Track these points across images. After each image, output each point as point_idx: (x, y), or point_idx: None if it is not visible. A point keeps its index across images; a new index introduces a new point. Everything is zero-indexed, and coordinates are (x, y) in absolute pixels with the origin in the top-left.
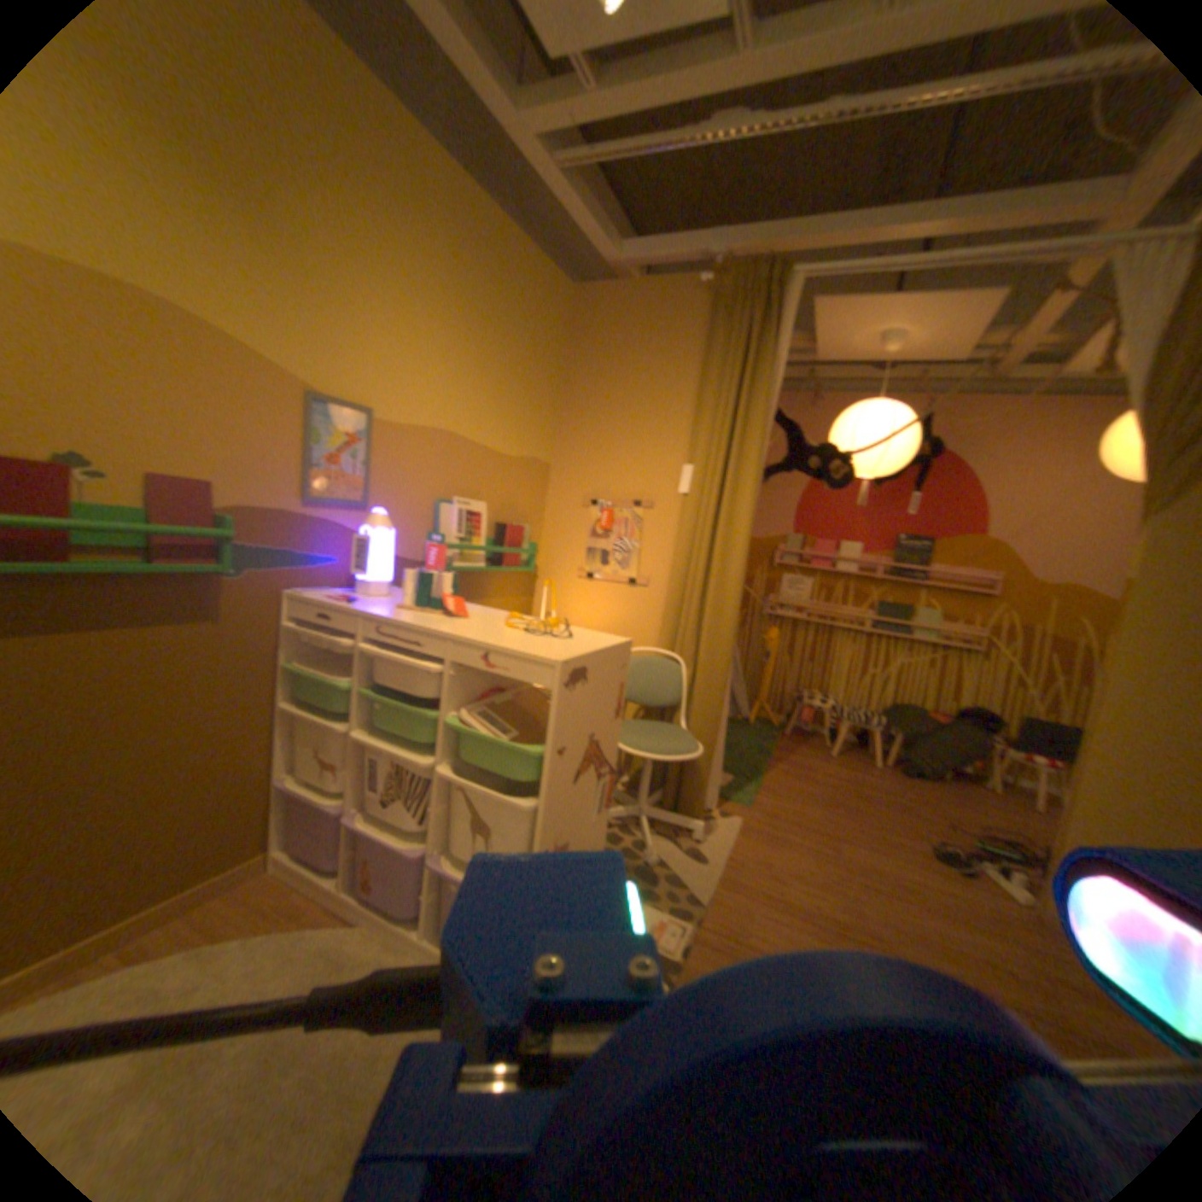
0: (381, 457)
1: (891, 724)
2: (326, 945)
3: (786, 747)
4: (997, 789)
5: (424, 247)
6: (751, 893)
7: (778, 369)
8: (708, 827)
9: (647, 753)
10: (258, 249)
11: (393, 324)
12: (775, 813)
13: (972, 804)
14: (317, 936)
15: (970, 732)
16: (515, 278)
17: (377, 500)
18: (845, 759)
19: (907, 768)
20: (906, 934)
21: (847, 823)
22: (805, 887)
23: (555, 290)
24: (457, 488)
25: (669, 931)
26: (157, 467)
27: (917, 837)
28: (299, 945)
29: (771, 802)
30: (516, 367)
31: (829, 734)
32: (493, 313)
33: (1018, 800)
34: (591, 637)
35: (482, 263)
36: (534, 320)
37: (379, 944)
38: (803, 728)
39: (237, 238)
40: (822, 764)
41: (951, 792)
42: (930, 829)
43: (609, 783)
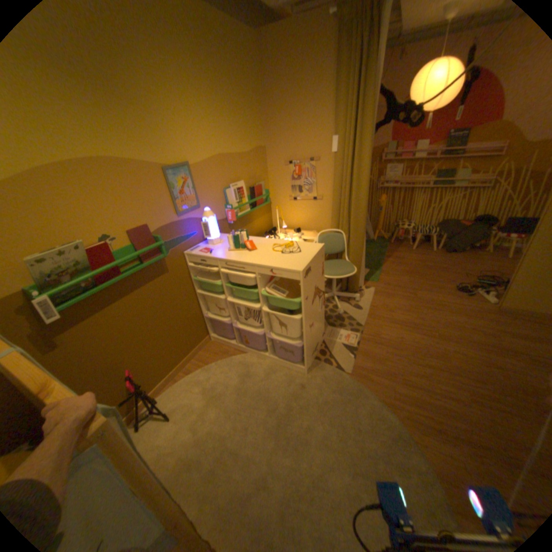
0: (198, 181)
1: (442, 230)
2: (240, 359)
3: (392, 249)
4: (491, 249)
5: (181, 58)
6: (380, 317)
7: (379, 66)
8: (361, 294)
9: (334, 276)
10: (119, 108)
11: (182, 112)
12: (388, 282)
13: (477, 260)
14: (236, 357)
15: (481, 226)
16: (226, 47)
17: (202, 200)
18: (419, 249)
19: (448, 247)
20: (442, 323)
21: (419, 280)
22: (401, 311)
23: (246, 40)
24: (230, 179)
25: (351, 336)
26: (128, 226)
27: (450, 281)
28: (232, 361)
29: (386, 277)
30: (238, 101)
31: (412, 237)
32: (221, 76)
33: (500, 253)
34: (307, 247)
35: (208, 48)
36: (241, 67)
37: (256, 357)
38: (399, 237)
39: (110, 108)
40: (408, 254)
41: (468, 255)
42: (456, 276)
43: (323, 297)
